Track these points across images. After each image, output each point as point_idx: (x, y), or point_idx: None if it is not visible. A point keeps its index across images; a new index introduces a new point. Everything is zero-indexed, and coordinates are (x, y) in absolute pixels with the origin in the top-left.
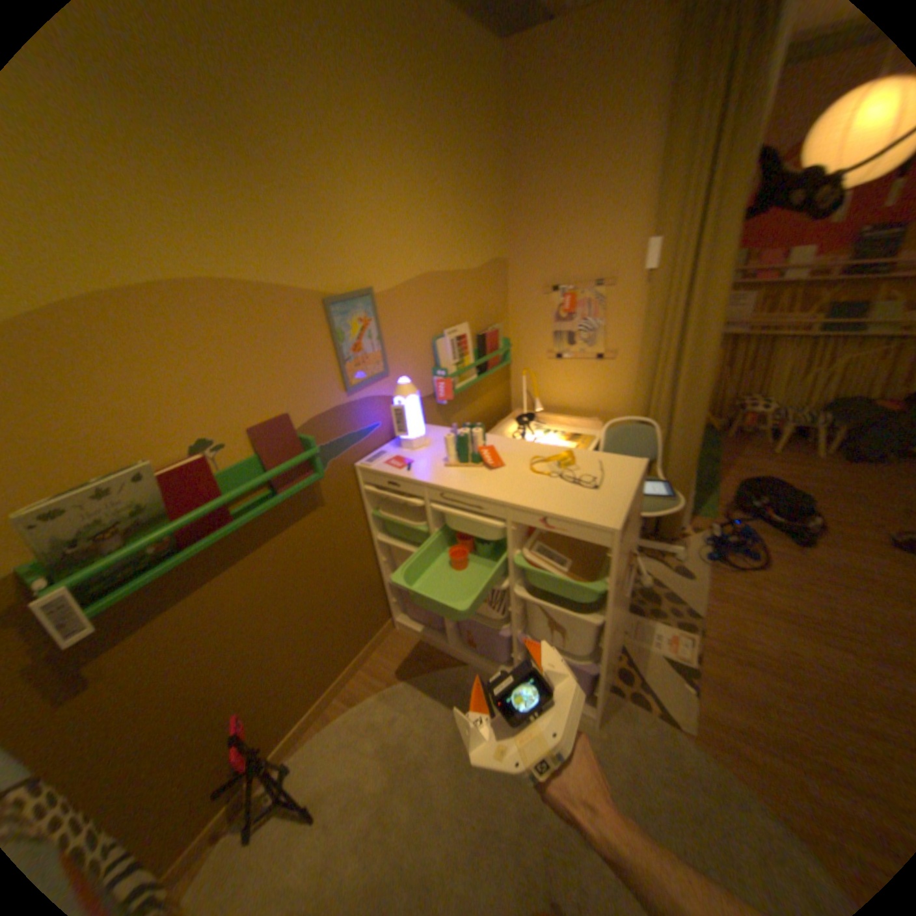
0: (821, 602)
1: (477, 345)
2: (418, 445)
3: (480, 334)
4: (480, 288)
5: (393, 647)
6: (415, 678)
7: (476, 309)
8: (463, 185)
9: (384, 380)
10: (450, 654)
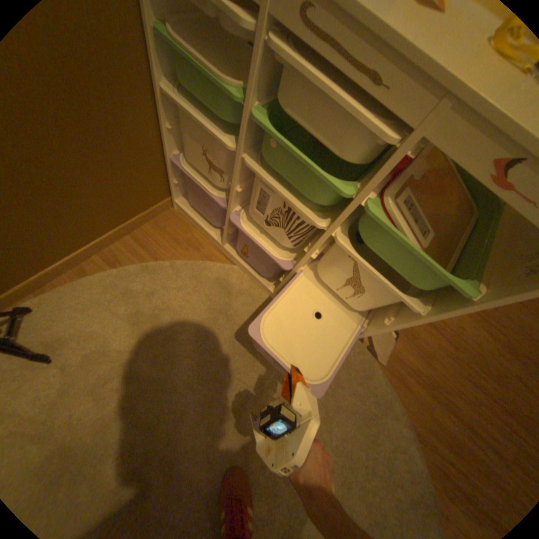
0: None
1: None
2: None
3: None
4: None
5: (167, 225)
6: (182, 261)
7: None
8: None
9: None
10: (221, 250)
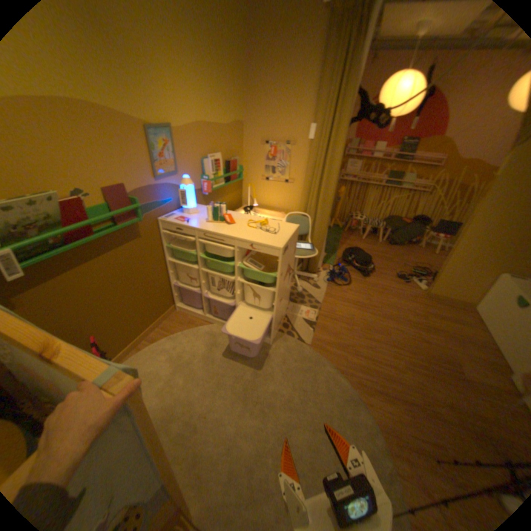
0: (366, 297)
1: (224, 167)
2: (191, 212)
3: (226, 161)
4: (227, 136)
5: (174, 318)
6: (186, 330)
7: (225, 147)
8: (220, 77)
9: (174, 176)
10: (204, 320)
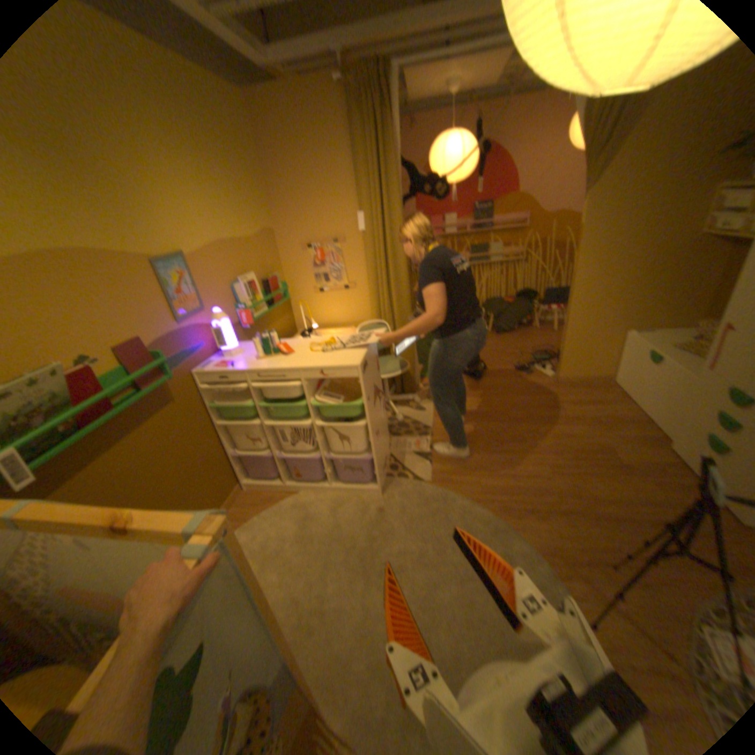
0: (484, 403)
1: (262, 287)
2: (233, 352)
3: (262, 279)
4: (256, 248)
5: (243, 500)
6: (263, 511)
7: (256, 262)
8: (230, 181)
9: (200, 312)
10: (285, 490)
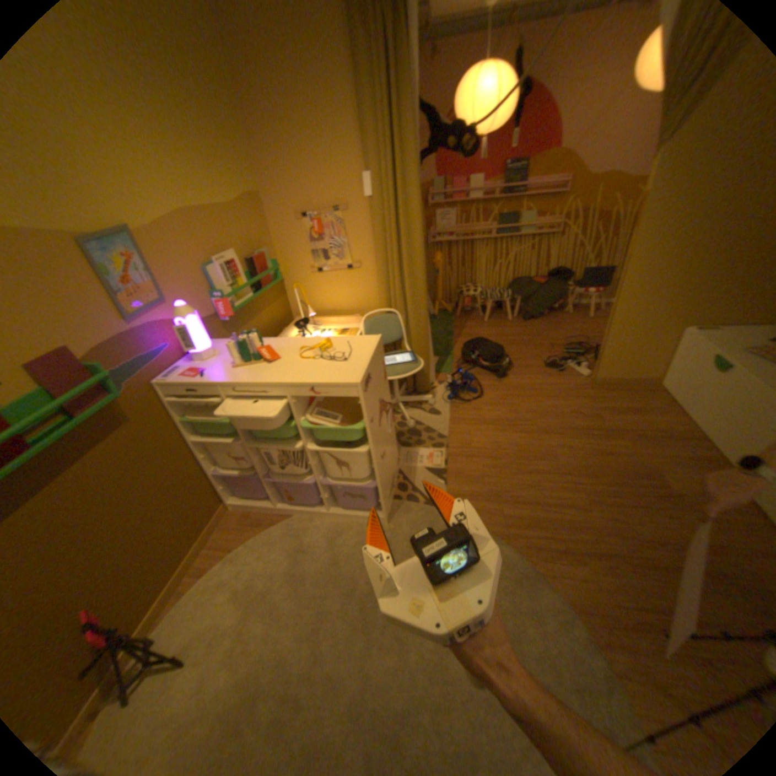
0: (509, 409)
1: (248, 268)
2: (207, 356)
3: (247, 259)
4: (238, 219)
5: (229, 524)
6: (251, 539)
7: (239, 237)
8: (199, 128)
9: (162, 306)
10: (277, 514)
